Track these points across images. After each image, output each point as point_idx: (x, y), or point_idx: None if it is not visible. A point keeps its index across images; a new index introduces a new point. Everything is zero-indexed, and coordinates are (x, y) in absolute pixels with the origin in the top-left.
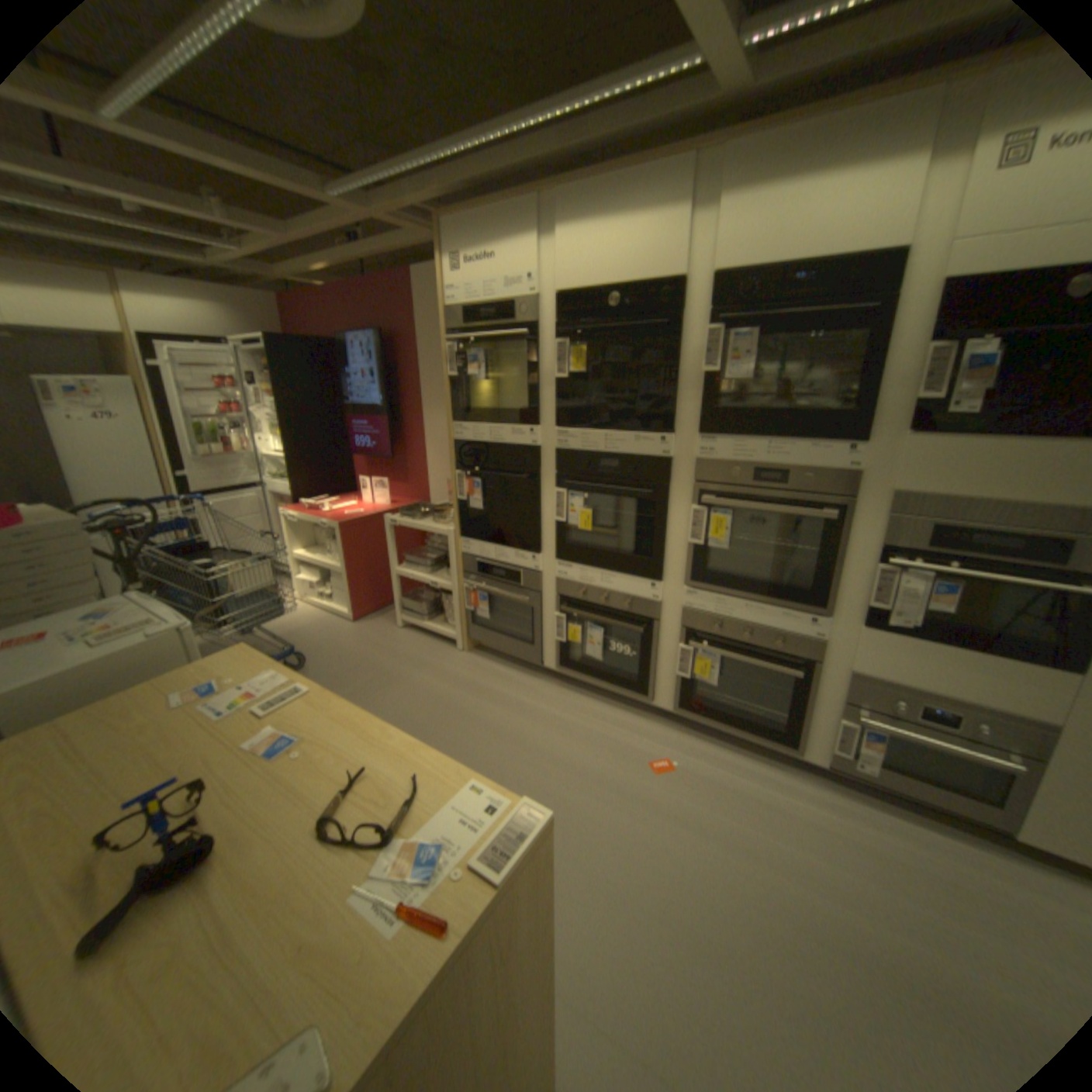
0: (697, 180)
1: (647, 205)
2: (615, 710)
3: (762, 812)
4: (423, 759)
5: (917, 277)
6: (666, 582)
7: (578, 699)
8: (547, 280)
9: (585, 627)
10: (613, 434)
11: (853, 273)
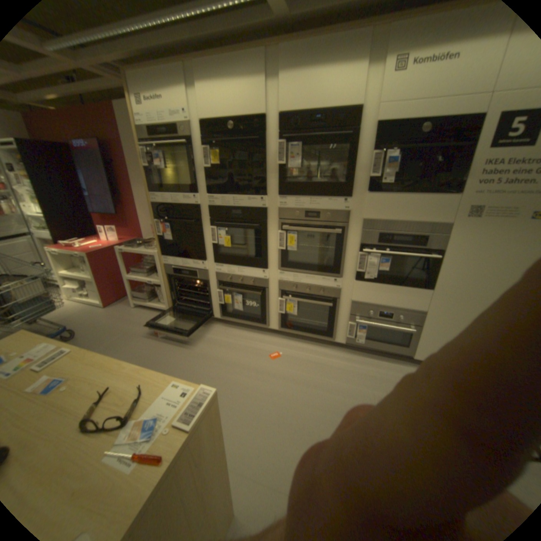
0: (267, 64)
1: (243, 75)
2: (252, 334)
3: (319, 368)
4: (145, 376)
5: (367, 121)
6: (270, 270)
7: (233, 332)
8: (194, 113)
9: (233, 296)
10: (237, 197)
11: (341, 117)
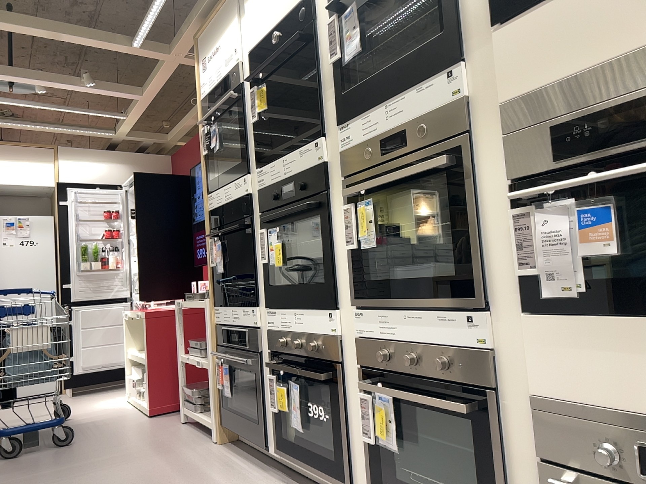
0: None
1: None
2: None
3: None
4: None
5: None
6: (342, 308)
7: None
8: (245, 47)
9: (290, 386)
10: (286, 155)
11: None
